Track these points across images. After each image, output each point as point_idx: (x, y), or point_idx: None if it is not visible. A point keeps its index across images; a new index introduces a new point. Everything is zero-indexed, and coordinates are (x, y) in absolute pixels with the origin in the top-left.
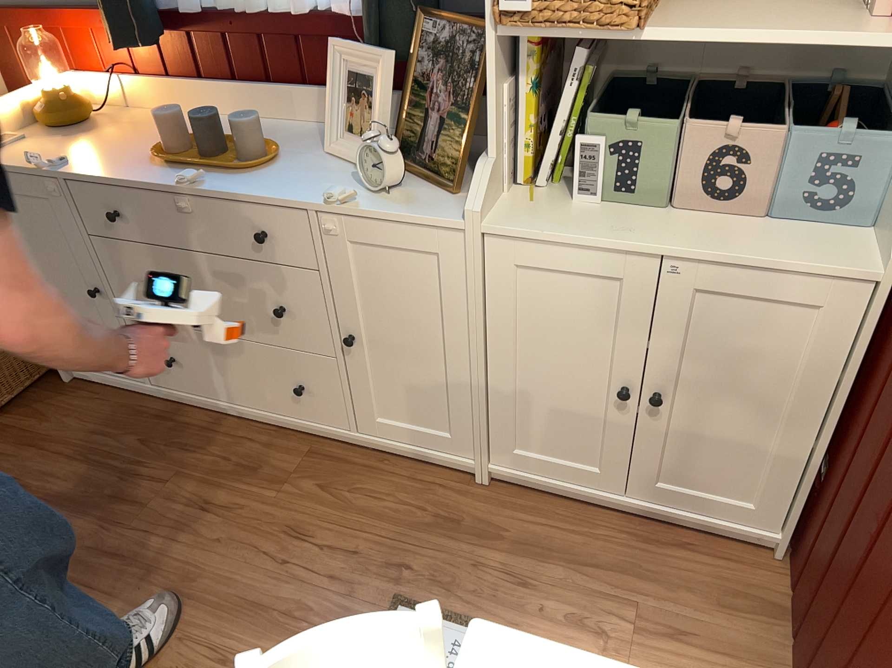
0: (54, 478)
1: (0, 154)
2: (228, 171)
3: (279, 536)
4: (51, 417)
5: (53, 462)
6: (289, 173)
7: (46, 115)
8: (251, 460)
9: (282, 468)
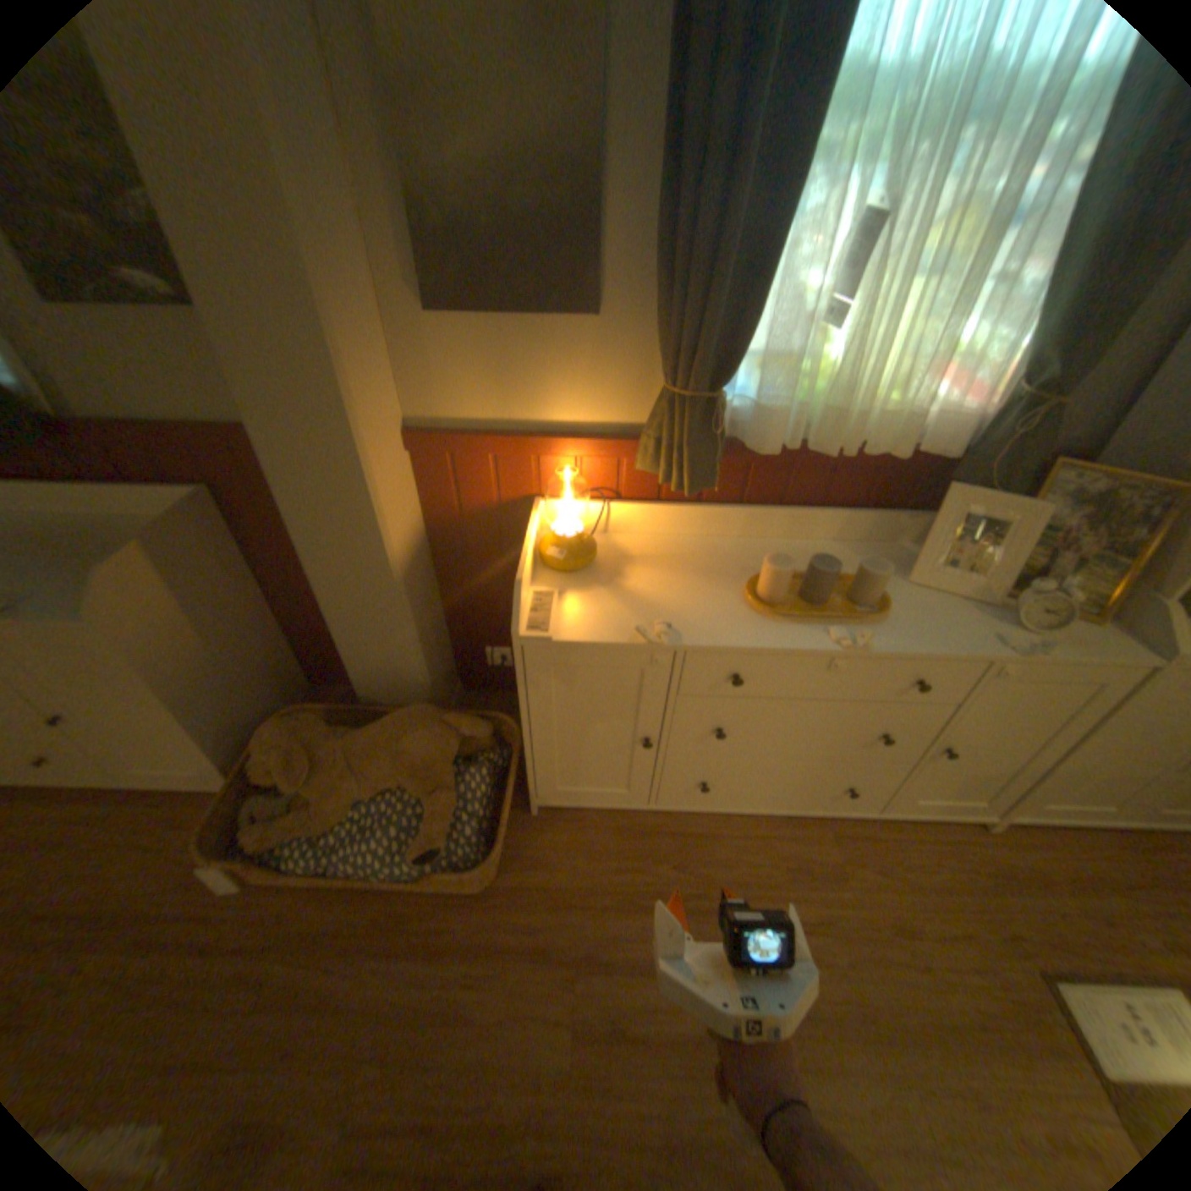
0: (624, 951)
1: (554, 620)
2: (850, 617)
3: (896, 947)
4: (549, 869)
5: (604, 929)
6: (909, 612)
7: (555, 557)
8: (795, 867)
9: (829, 867)
